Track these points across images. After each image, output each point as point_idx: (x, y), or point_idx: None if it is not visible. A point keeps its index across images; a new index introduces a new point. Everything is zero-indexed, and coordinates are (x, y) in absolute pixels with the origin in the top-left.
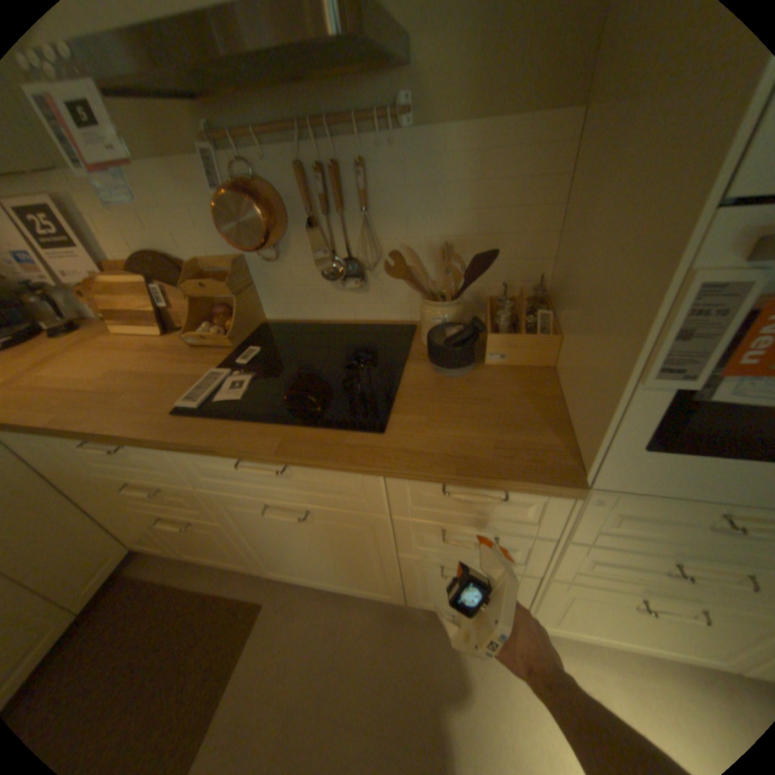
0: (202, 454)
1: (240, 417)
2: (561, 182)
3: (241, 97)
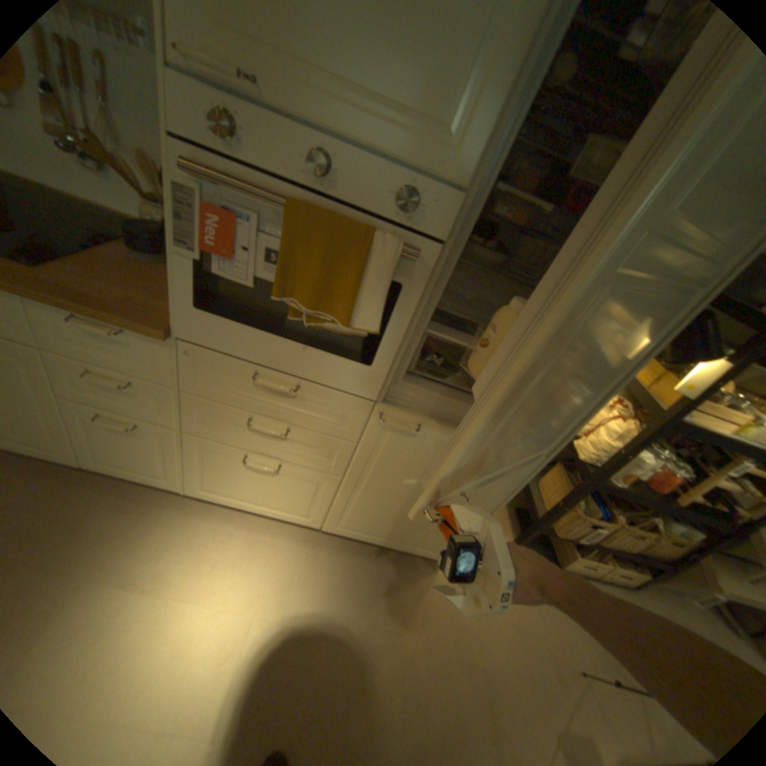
0: None
1: None
2: None
3: None
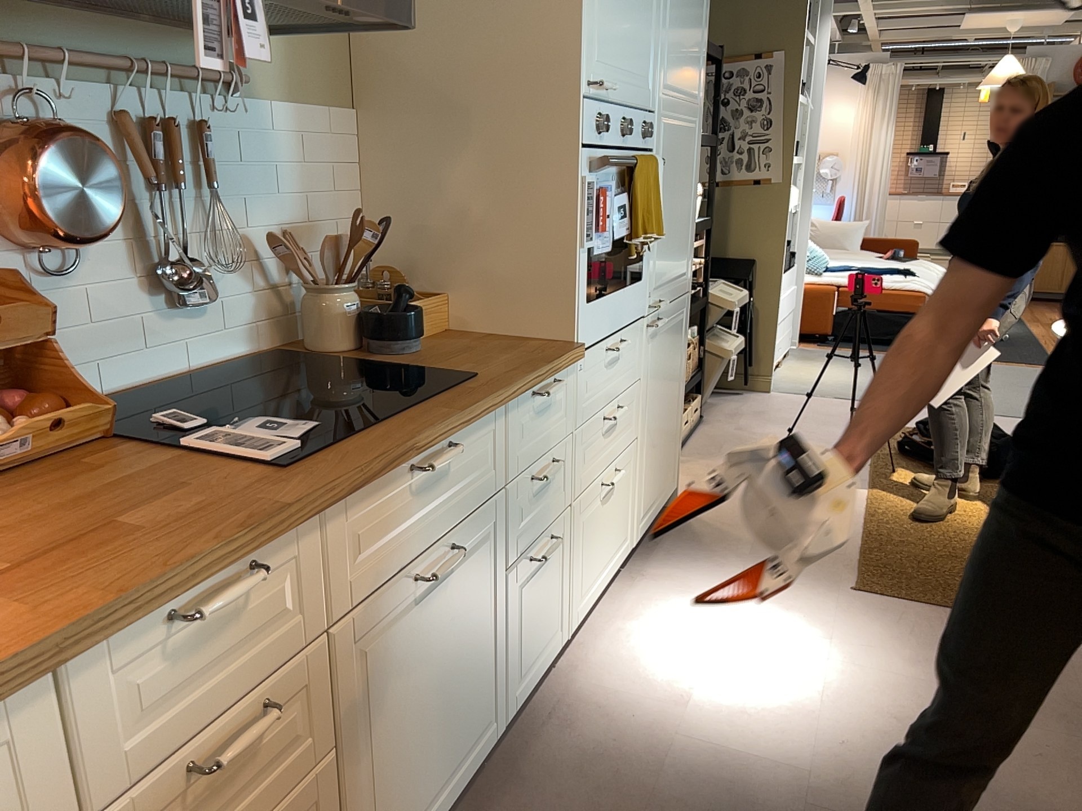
0: (367, 494)
1: (358, 429)
2: (355, 172)
3: (35, 8)
